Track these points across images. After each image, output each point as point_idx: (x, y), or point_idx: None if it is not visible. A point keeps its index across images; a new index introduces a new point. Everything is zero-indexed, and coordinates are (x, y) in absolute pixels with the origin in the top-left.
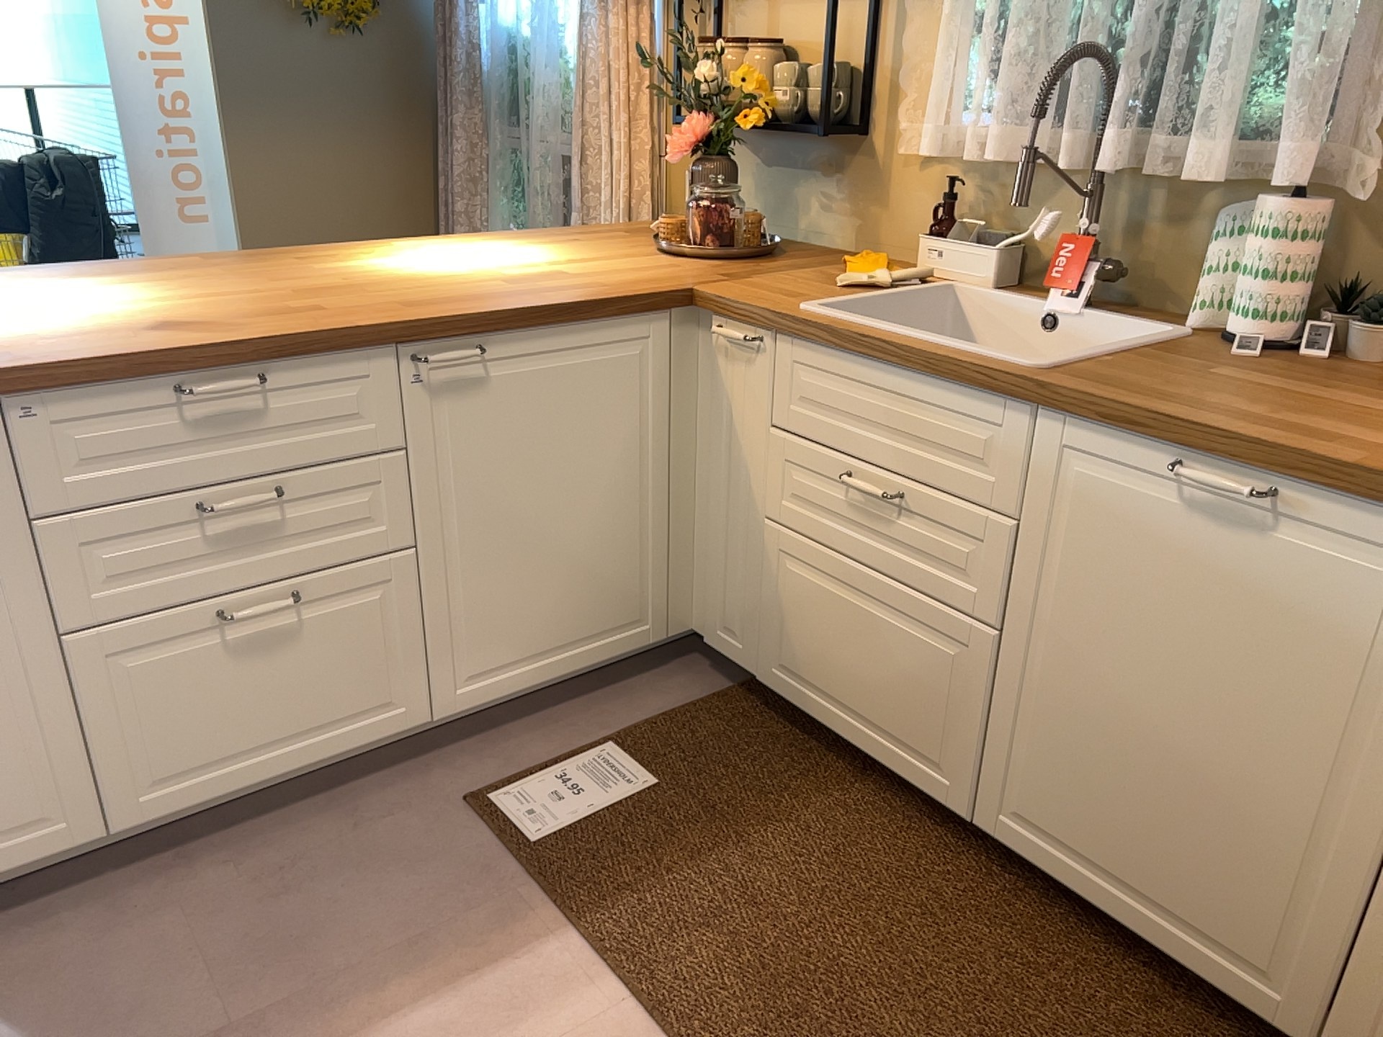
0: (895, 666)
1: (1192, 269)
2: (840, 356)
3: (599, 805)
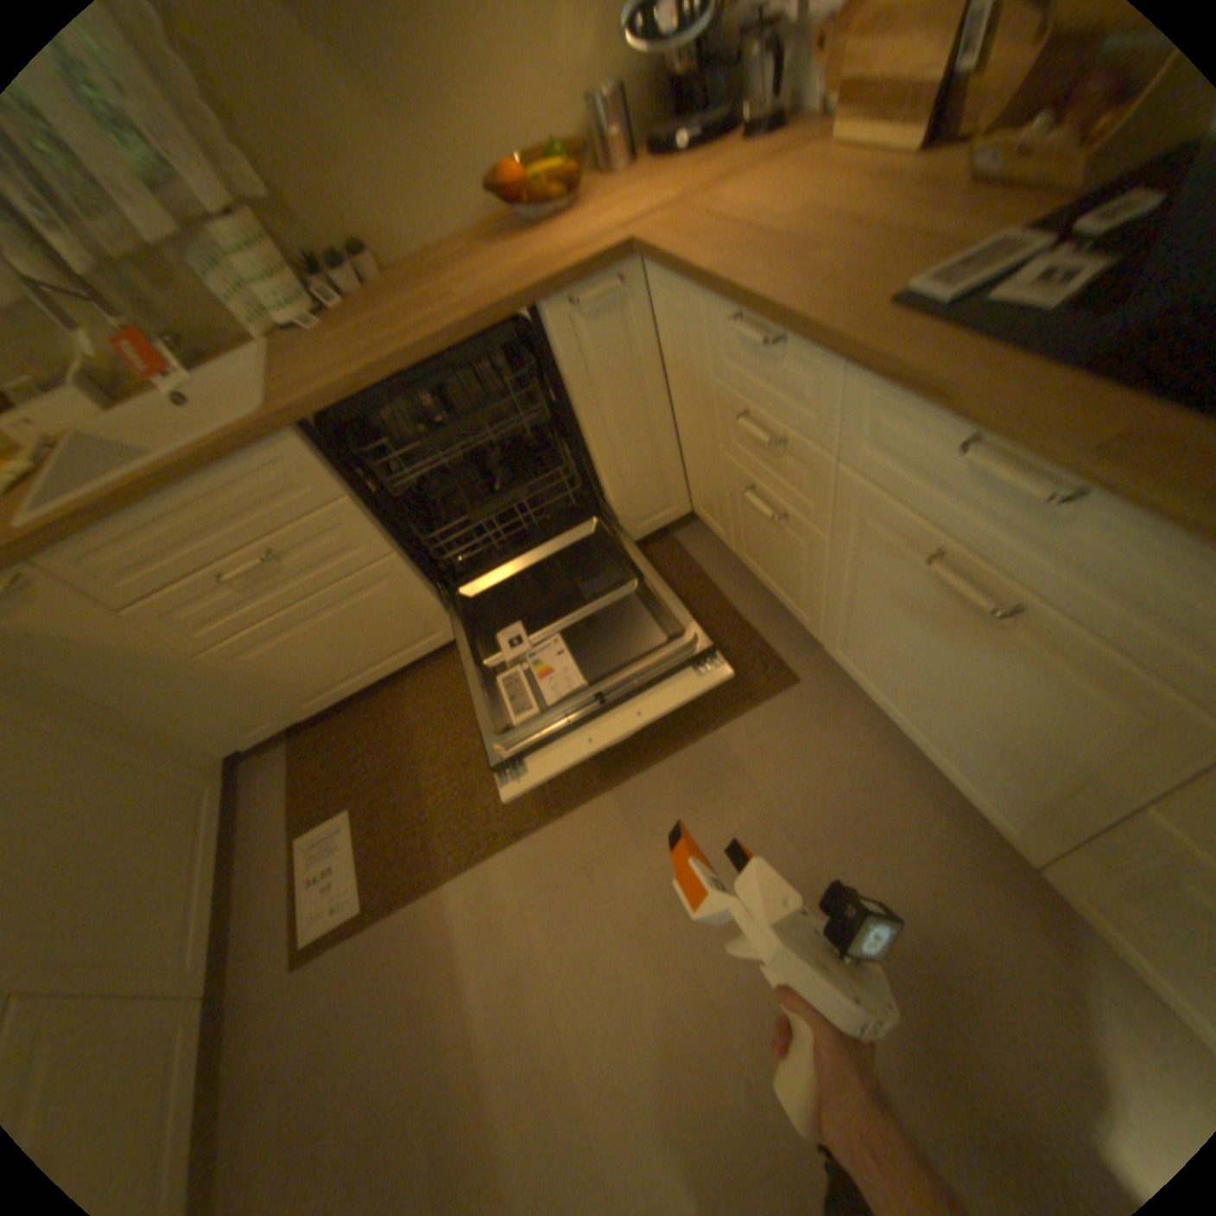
0: (363, 625)
1: (211, 306)
2: (113, 522)
3: (347, 856)
